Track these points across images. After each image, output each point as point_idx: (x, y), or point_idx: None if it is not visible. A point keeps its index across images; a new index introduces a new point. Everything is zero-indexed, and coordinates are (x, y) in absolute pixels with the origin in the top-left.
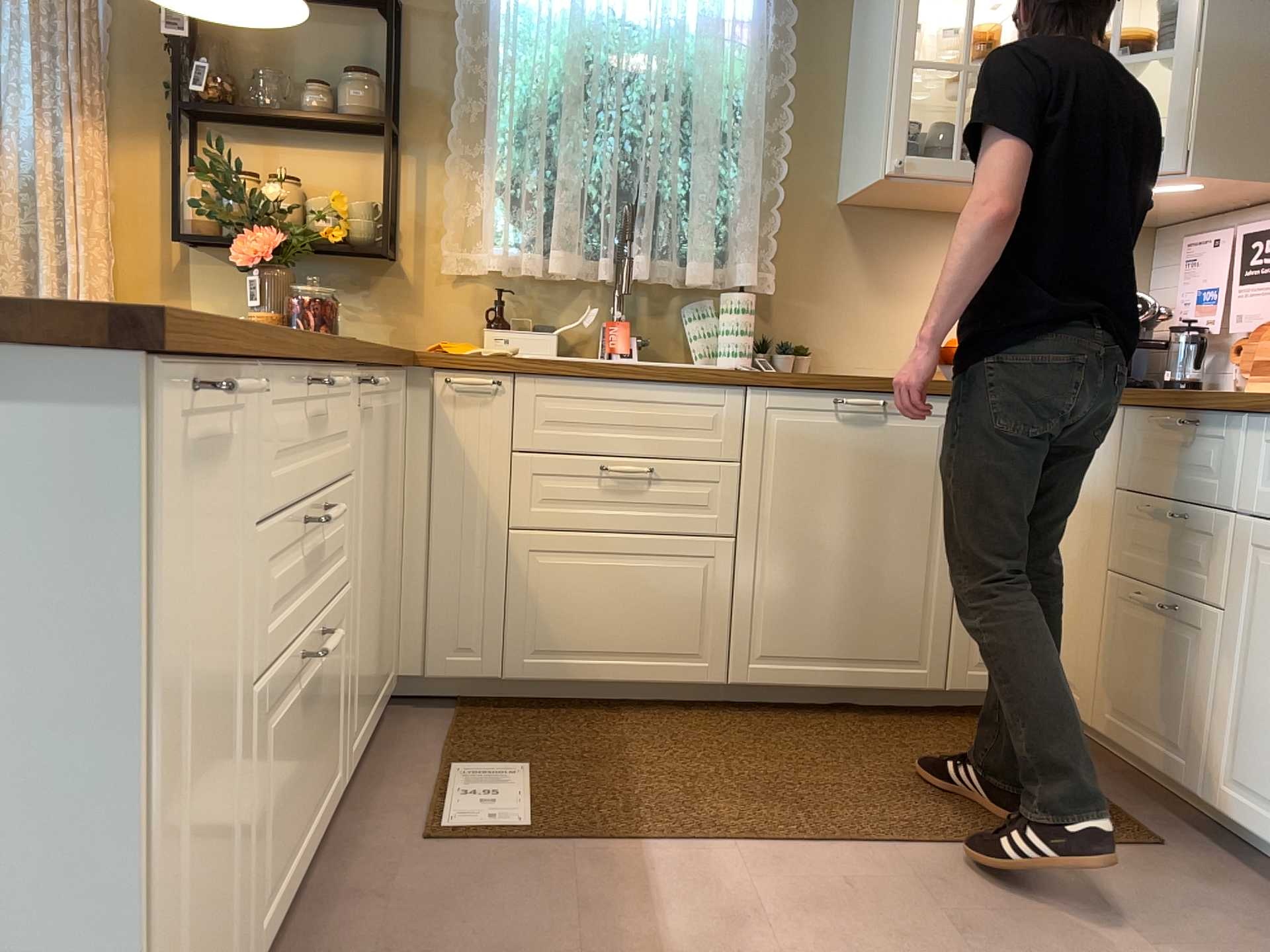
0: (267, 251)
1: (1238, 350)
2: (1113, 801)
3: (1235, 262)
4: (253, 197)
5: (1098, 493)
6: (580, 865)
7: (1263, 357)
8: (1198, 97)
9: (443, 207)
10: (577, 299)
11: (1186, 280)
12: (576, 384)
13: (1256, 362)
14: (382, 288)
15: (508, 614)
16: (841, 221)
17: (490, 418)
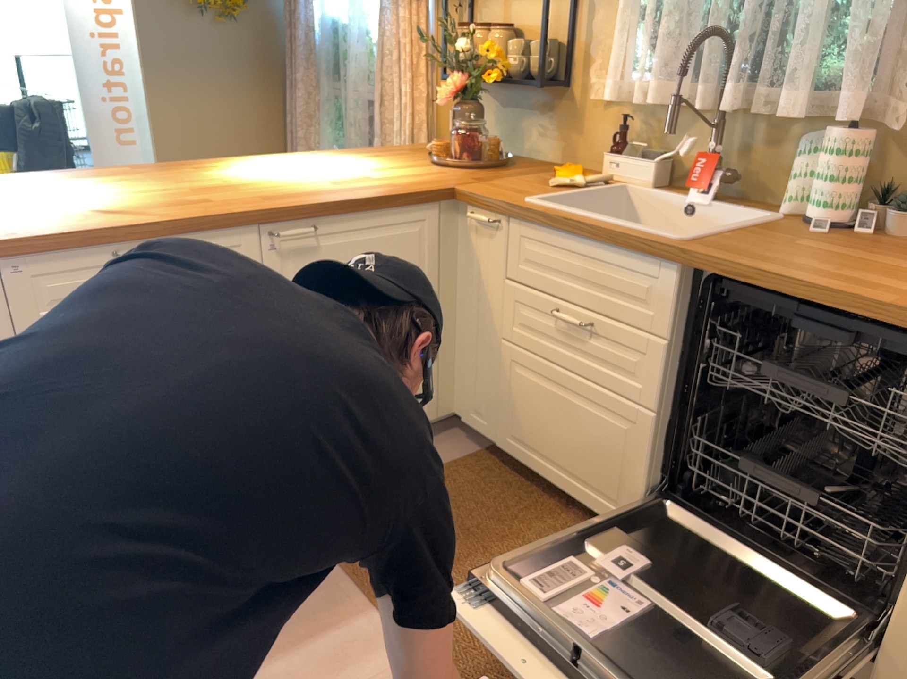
0: (448, 93)
1: None
2: None
3: None
4: (456, 49)
5: None
6: (327, 594)
7: None
8: None
9: (600, 38)
10: (695, 127)
11: None
12: (546, 232)
13: None
14: (557, 111)
15: (500, 400)
16: None
17: (495, 248)
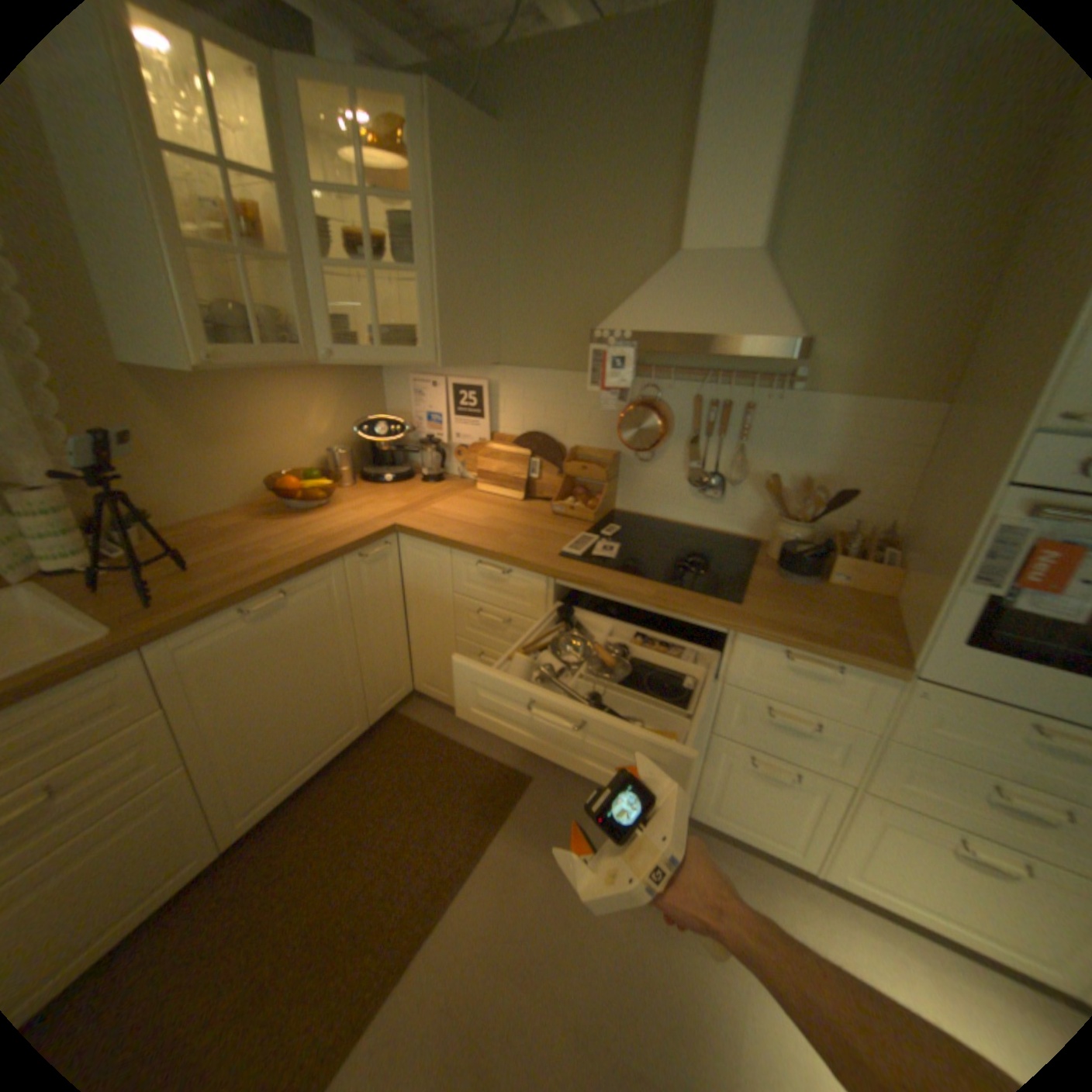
0: None
1: (458, 453)
2: (490, 754)
3: (444, 395)
4: None
5: (438, 592)
6: None
7: (482, 469)
8: (437, 310)
9: None
10: None
11: (417, 405)
12: None
13: (477, 469)
14: None
15: None
16: (130, 383)
17: None
